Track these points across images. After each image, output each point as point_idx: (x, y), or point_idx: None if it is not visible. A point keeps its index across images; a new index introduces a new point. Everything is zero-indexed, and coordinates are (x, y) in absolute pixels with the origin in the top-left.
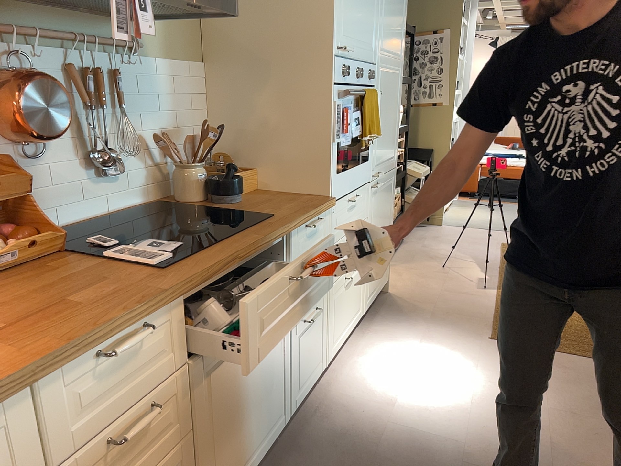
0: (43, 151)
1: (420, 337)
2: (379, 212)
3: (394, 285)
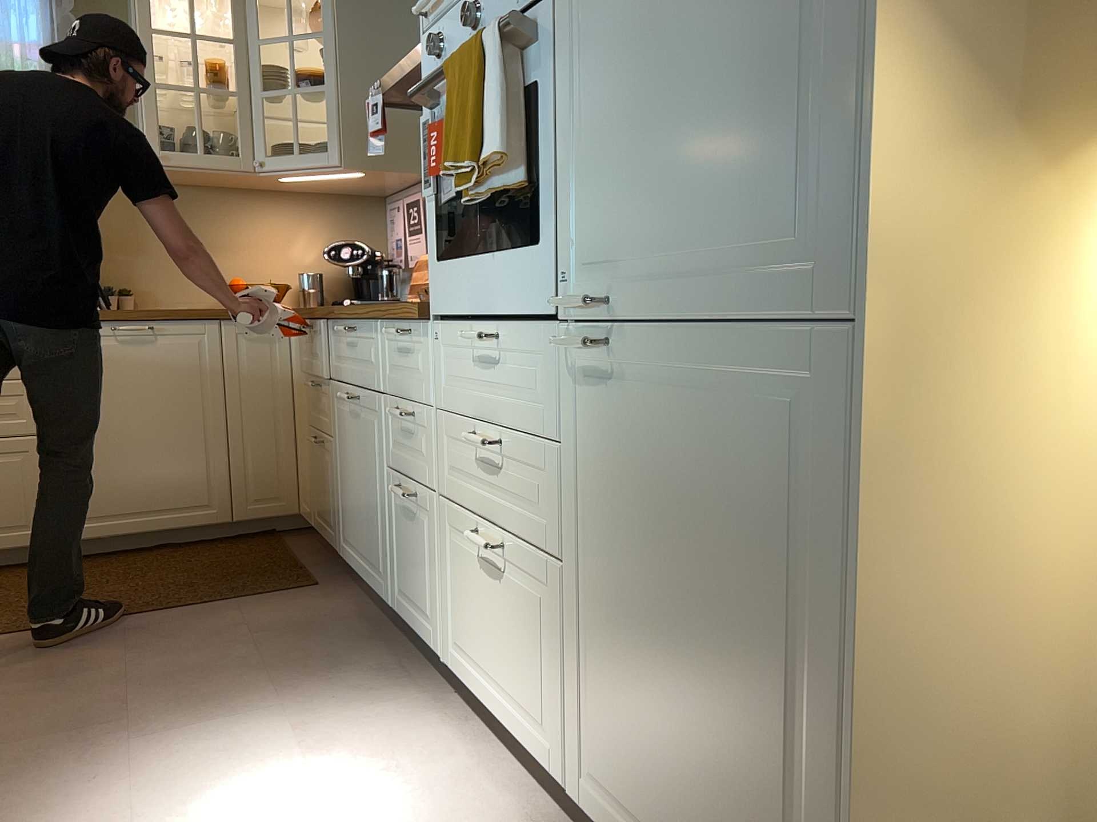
0: None
1: None
2: (645, 487)
3: None
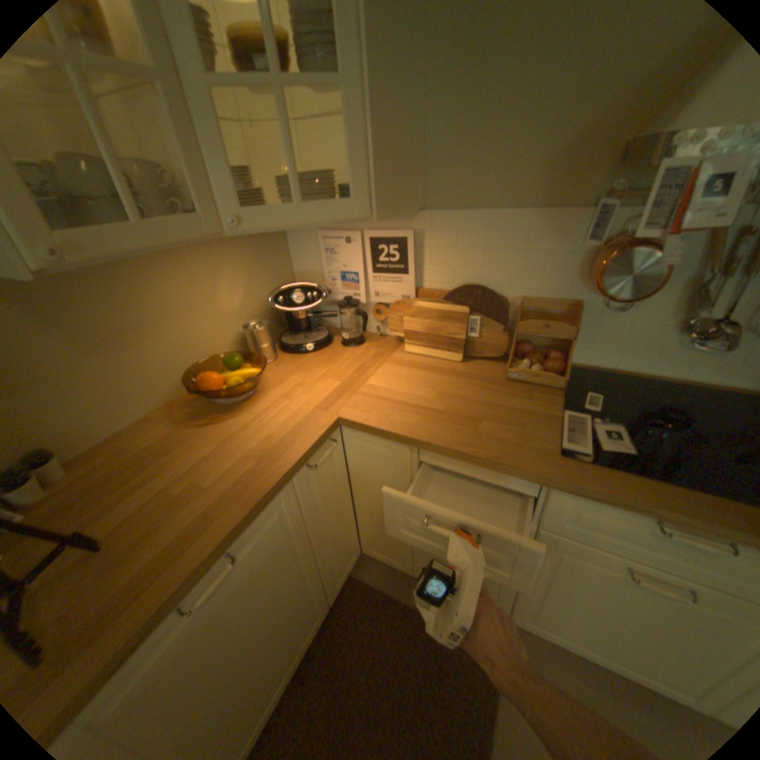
0: (633, 307)
1: None
2: None
3: None
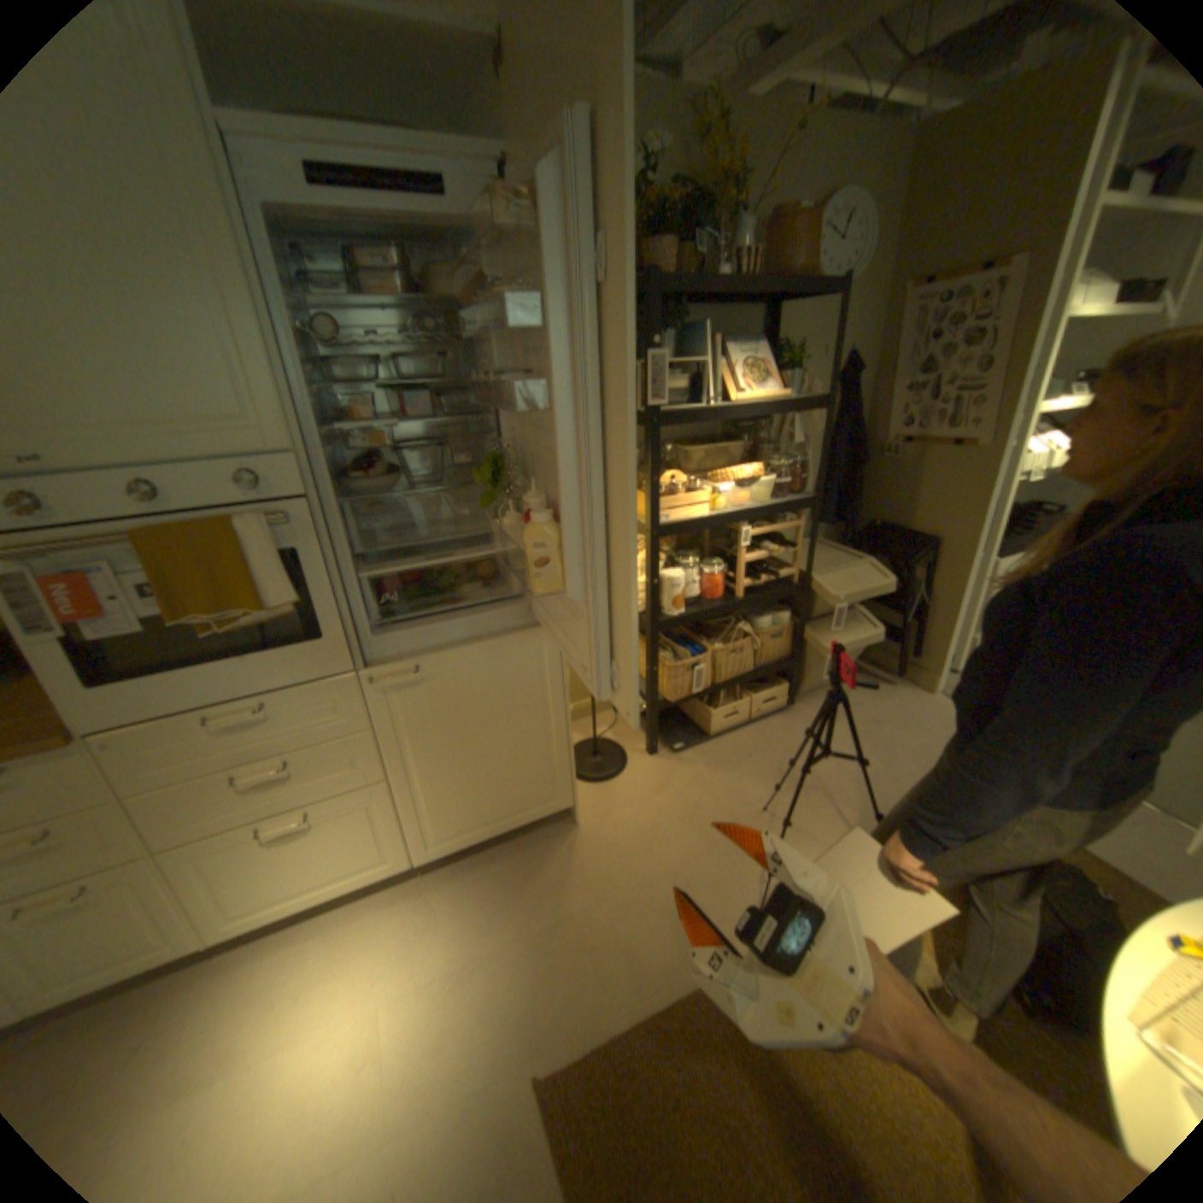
0: None
1: (447, 972)
2: (448, 714)
3: (608, 814)
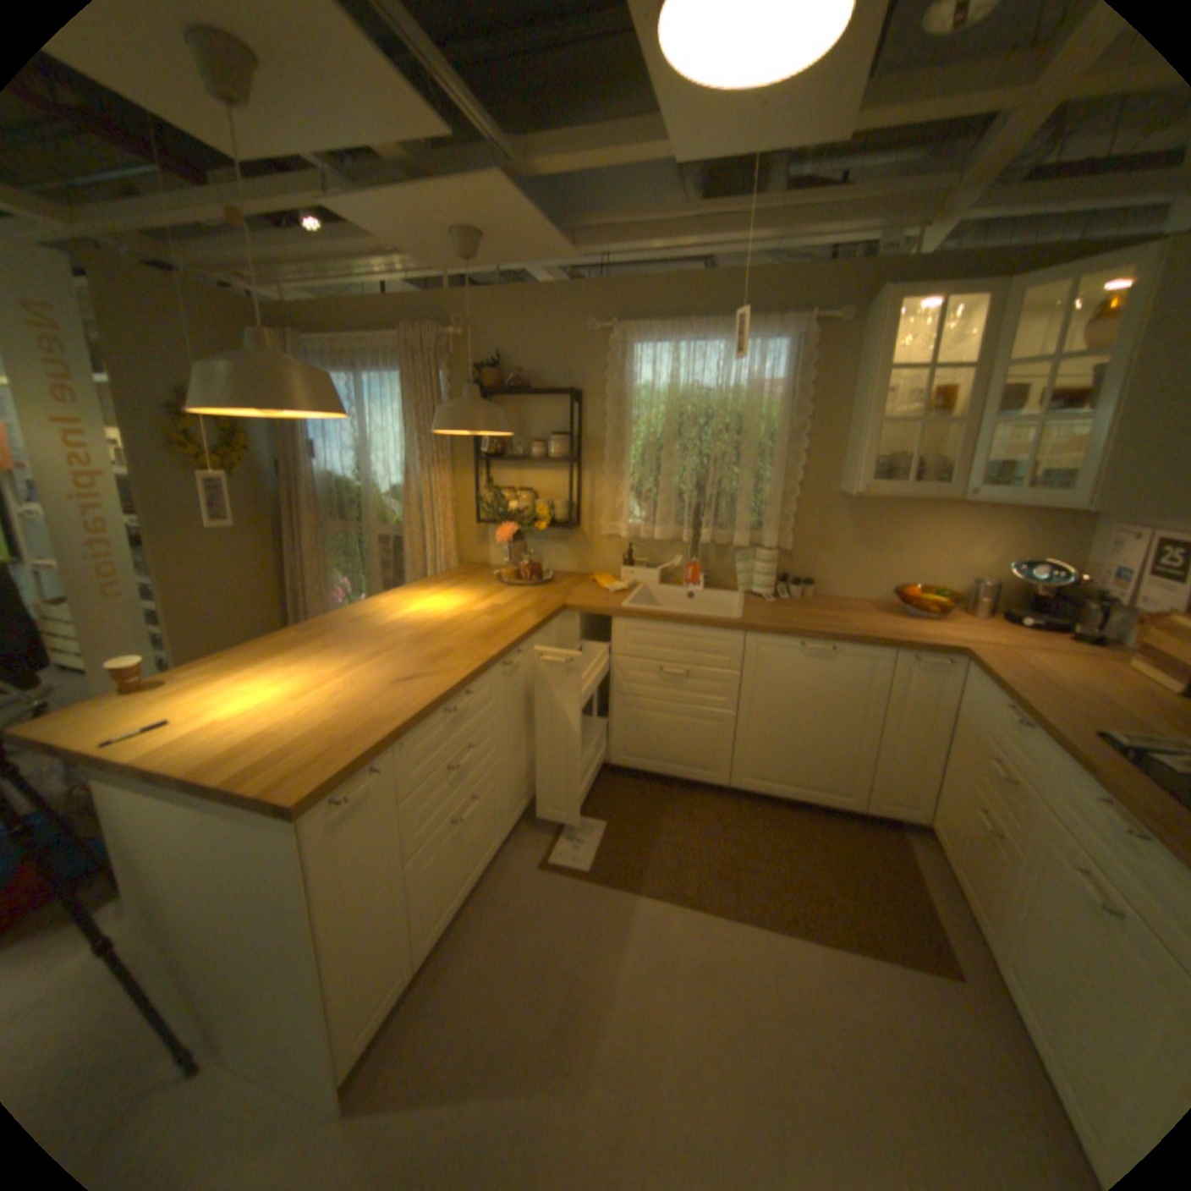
0: None
1: None
2: None
3: None
